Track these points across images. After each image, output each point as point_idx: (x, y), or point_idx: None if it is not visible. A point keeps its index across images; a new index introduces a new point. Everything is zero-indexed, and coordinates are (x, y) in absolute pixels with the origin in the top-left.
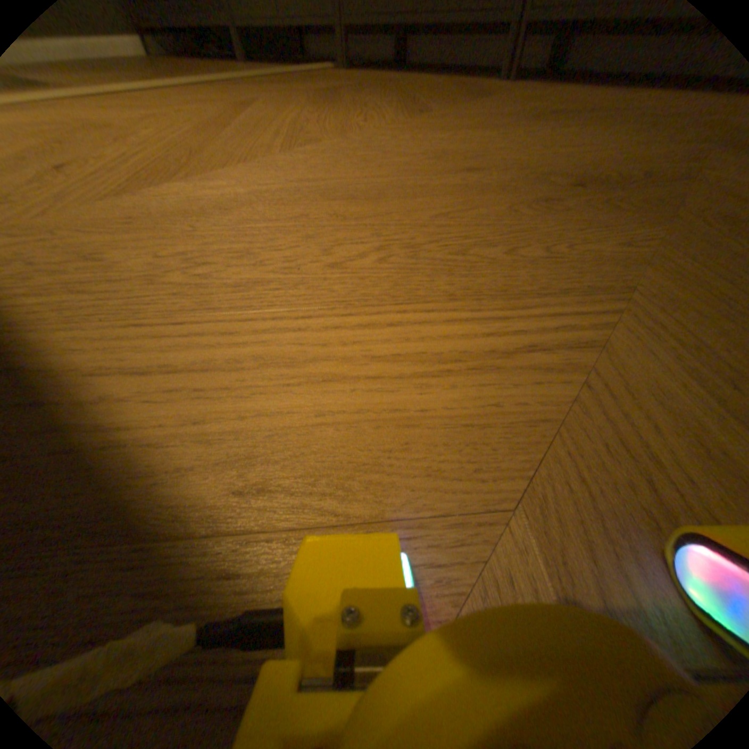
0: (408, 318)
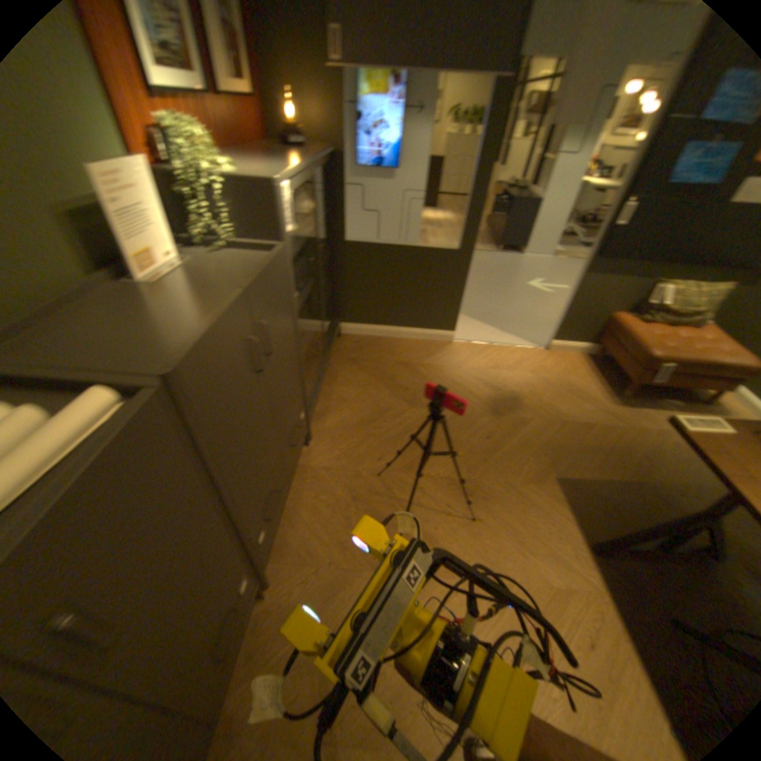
0: (537, 504)
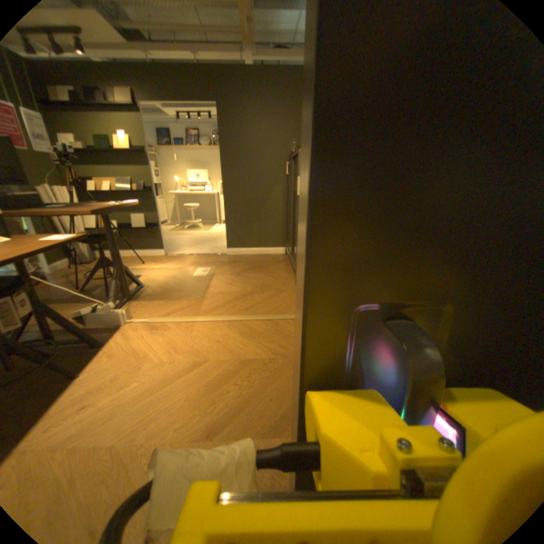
0: None
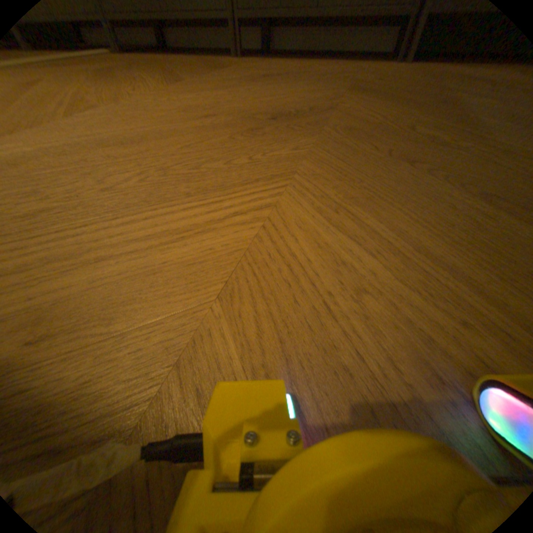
0: (158, 212)
